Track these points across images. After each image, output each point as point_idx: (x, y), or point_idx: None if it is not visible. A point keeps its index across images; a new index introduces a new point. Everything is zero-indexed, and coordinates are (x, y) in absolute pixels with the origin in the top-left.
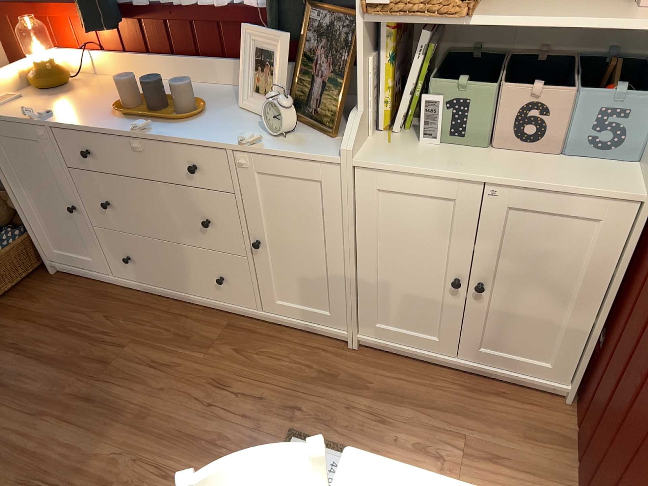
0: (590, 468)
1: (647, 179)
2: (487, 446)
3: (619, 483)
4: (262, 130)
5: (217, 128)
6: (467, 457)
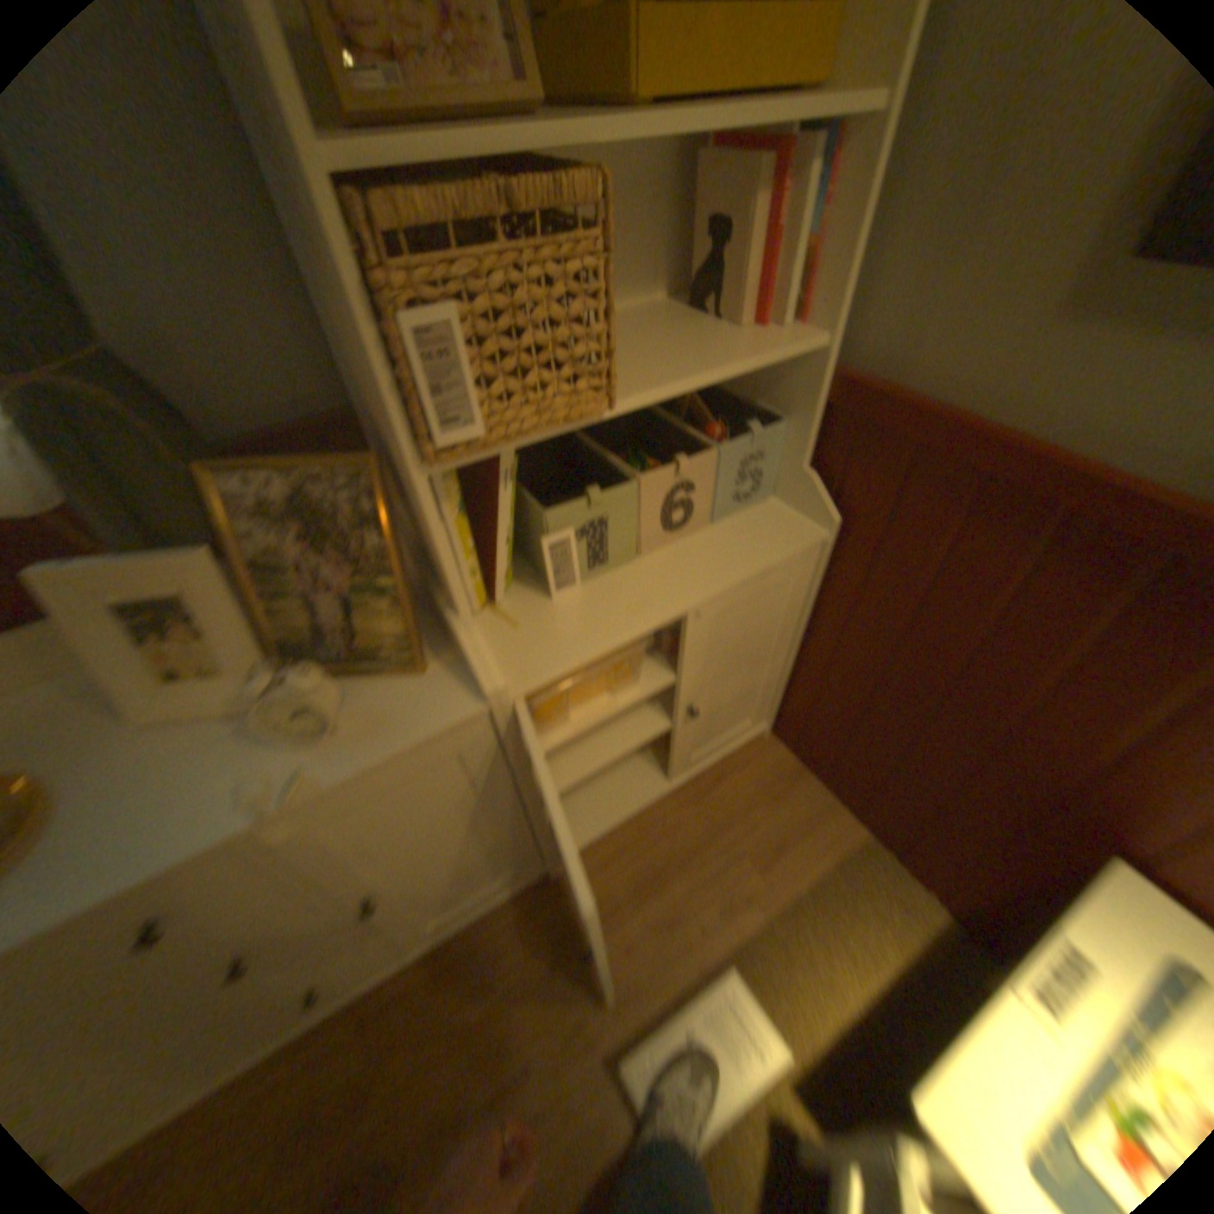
0: (851, 790)
1: (809, 517)
2: (762, 845)
3: (935, 802)
4: (268, 745)
5: (149, 811)
6: (763, 874)
